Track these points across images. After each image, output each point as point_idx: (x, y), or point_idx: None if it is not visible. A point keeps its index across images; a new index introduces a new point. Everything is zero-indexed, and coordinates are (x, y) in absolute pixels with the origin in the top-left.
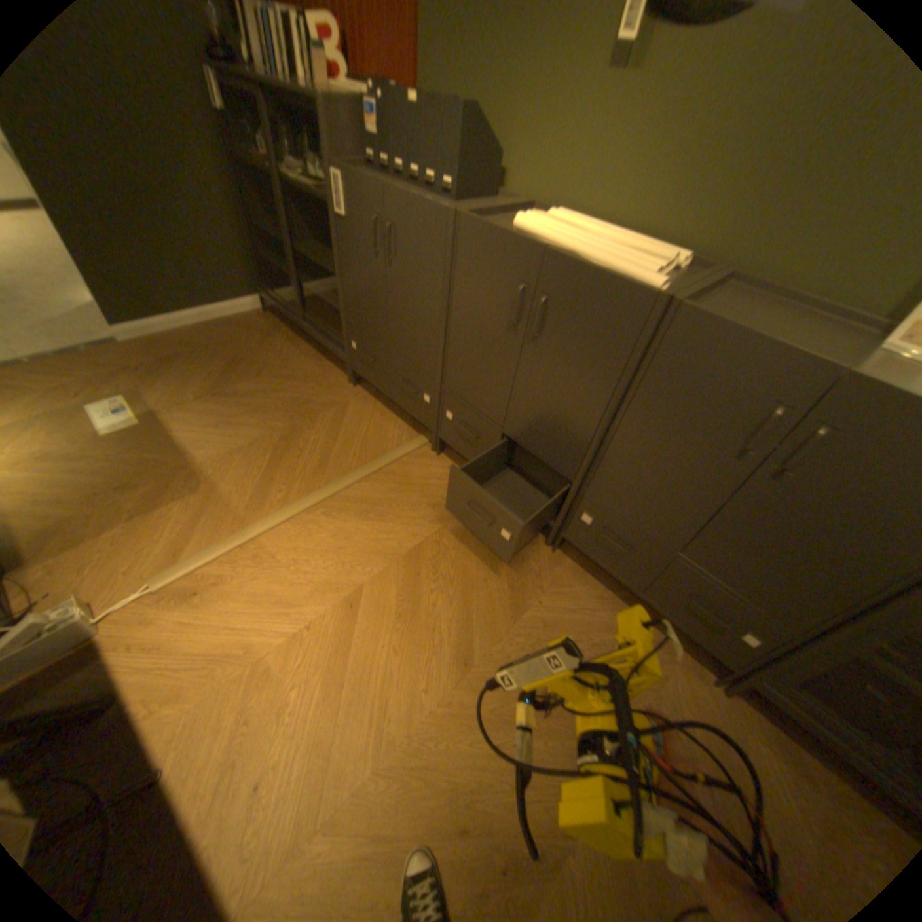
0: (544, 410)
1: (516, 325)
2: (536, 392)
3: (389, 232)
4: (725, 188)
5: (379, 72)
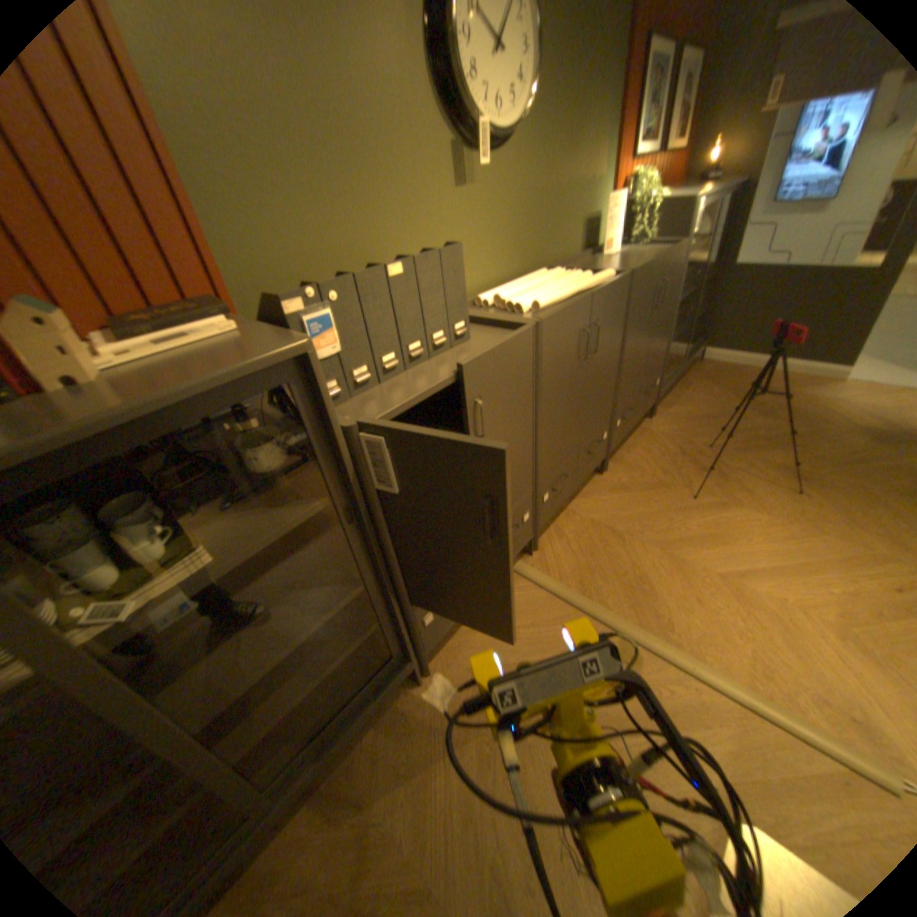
0: (598, 394)
1: (582, 361)
2: (594, 389)
3: (477, 410)
4: (530, 232)
5: (110, 304)
